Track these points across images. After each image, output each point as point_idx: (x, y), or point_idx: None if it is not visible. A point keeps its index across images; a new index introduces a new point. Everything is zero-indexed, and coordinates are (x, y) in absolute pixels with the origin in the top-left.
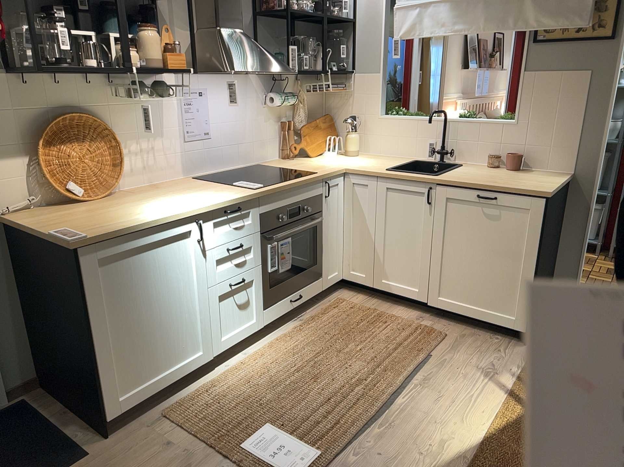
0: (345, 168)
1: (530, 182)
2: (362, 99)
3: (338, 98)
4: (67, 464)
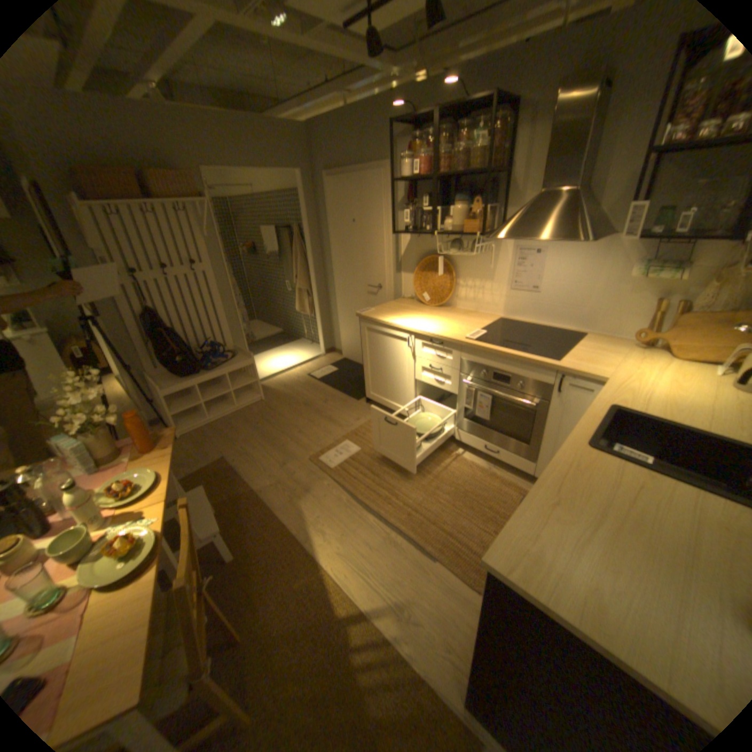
0: (605, 378)
1: (578, 567)
2: None
3: None
4: (353, 397)
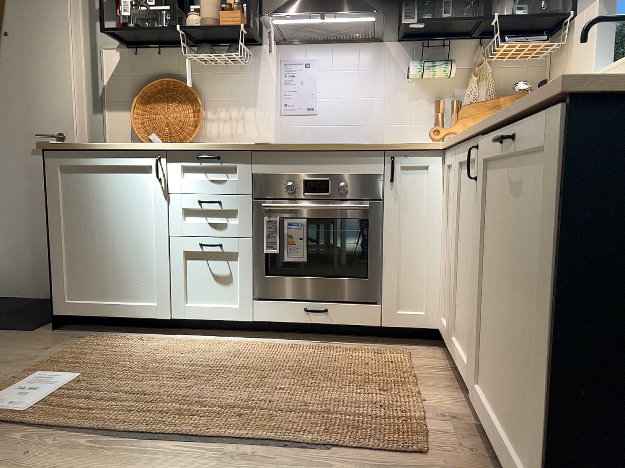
0: (440, 144)
1: None
2: (577, 56)
3: (556, 68)
4: (18, 329)
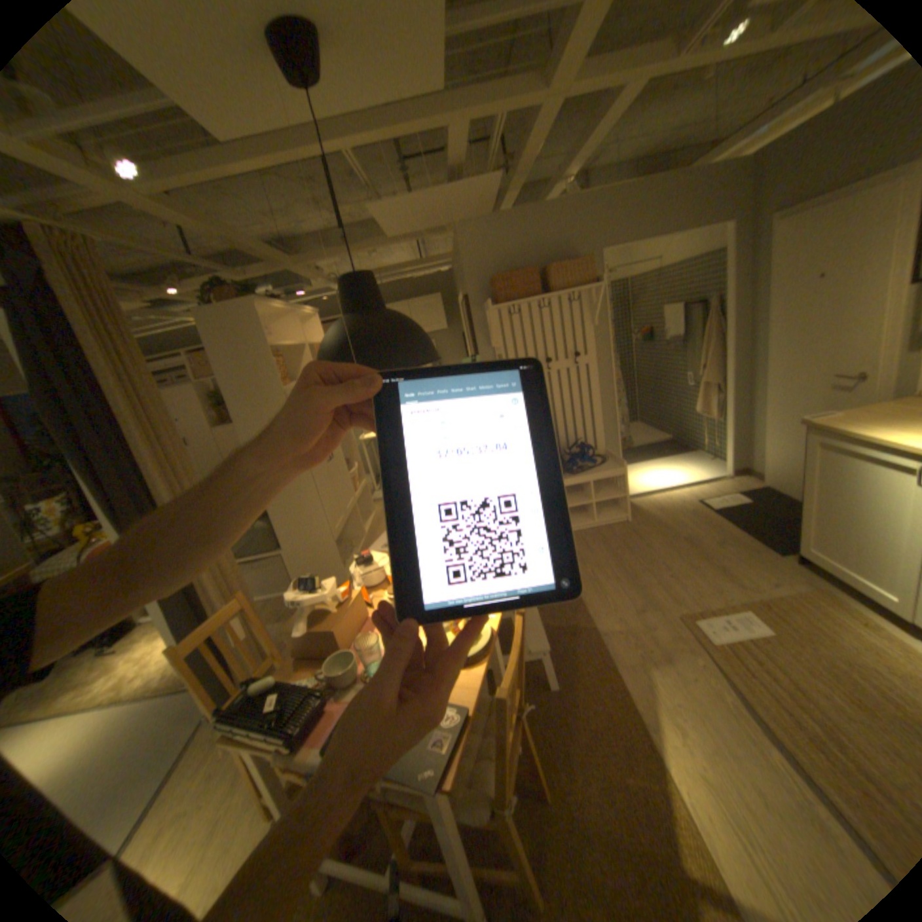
0: None
1: None
2: None
3: None
4: (776, 549)
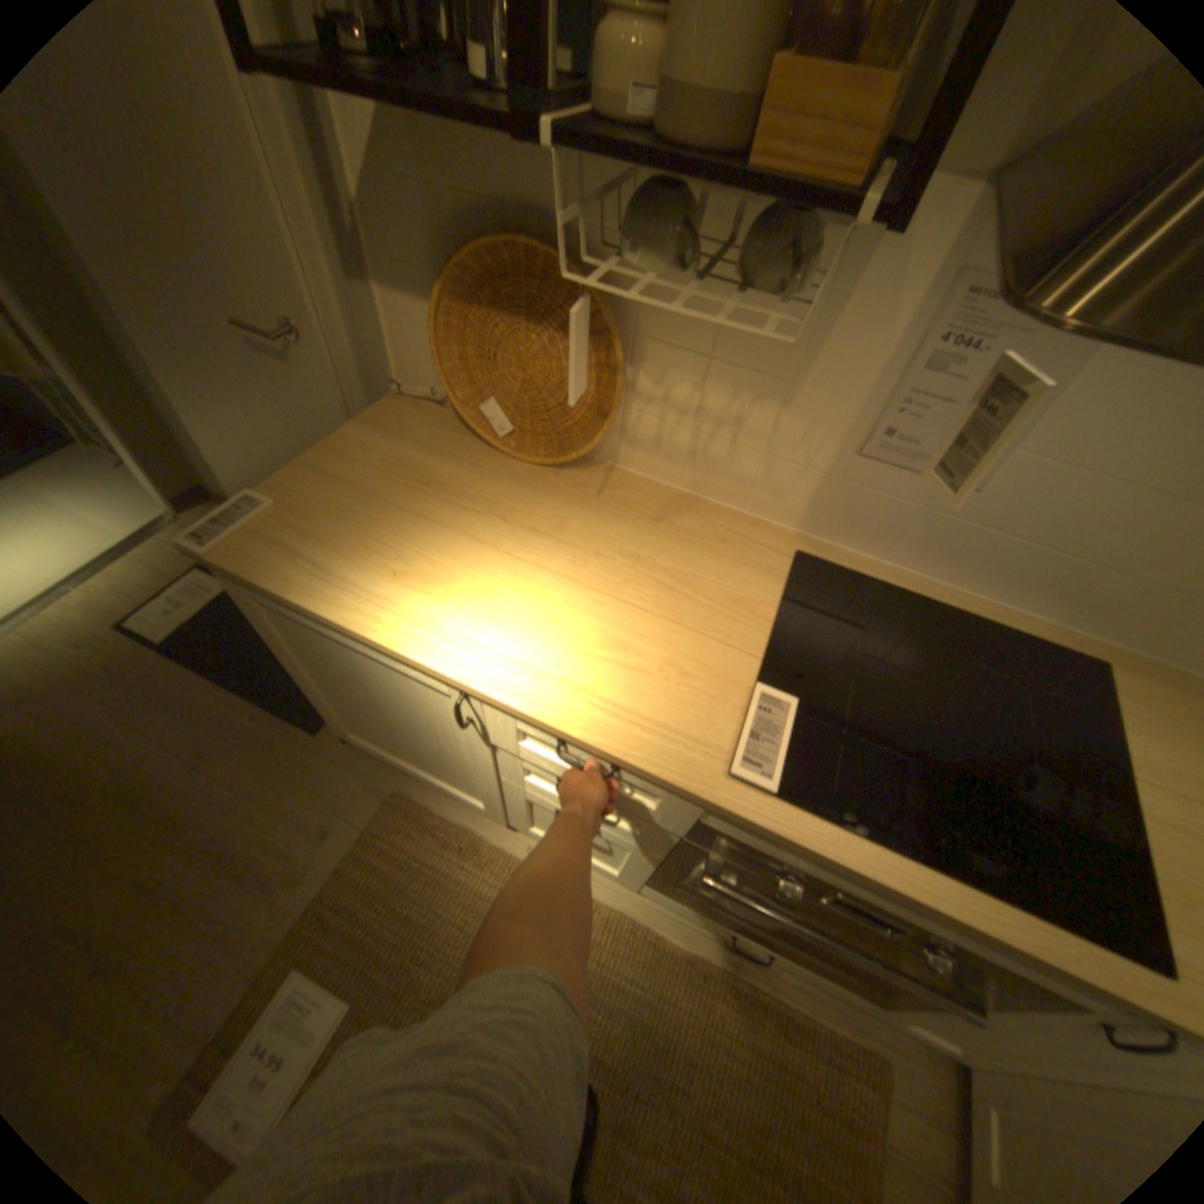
0: None
1: None
2: None
3: None
4: (297, 720)
